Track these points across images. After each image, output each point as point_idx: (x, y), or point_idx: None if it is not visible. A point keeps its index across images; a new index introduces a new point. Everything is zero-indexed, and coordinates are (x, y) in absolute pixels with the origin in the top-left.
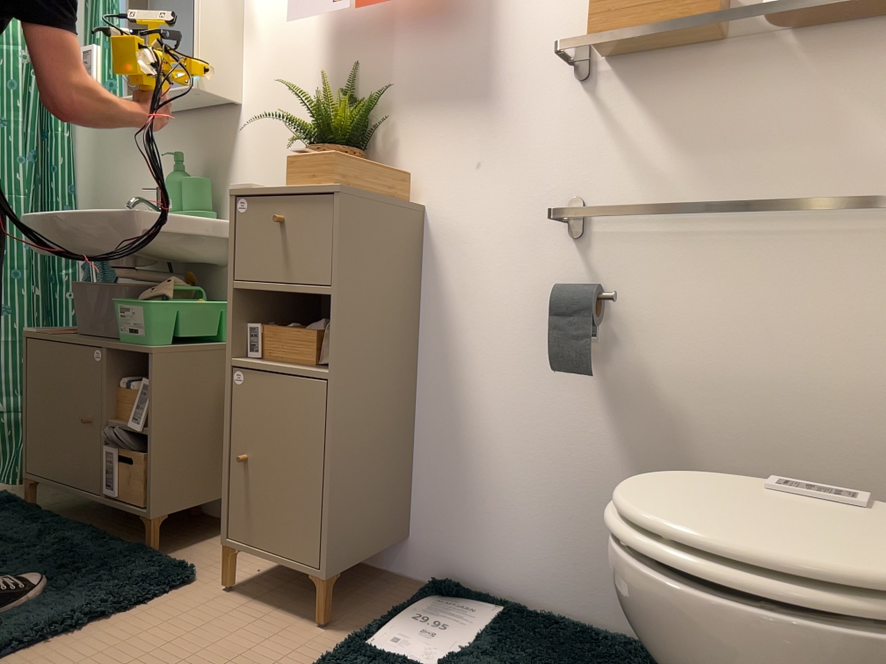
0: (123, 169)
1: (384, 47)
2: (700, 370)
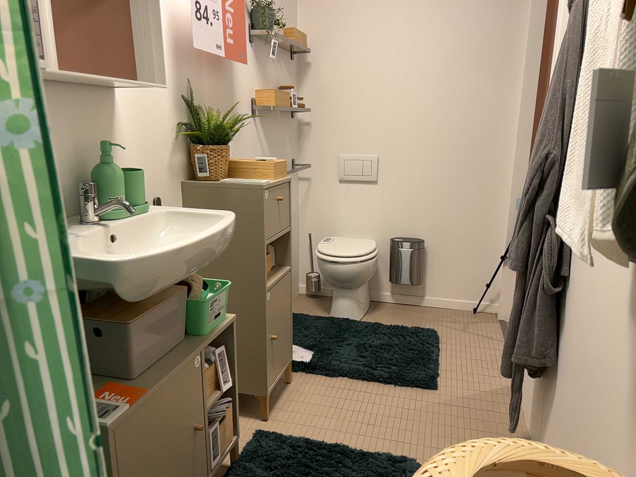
0: None
1: (199, 72)
2: None
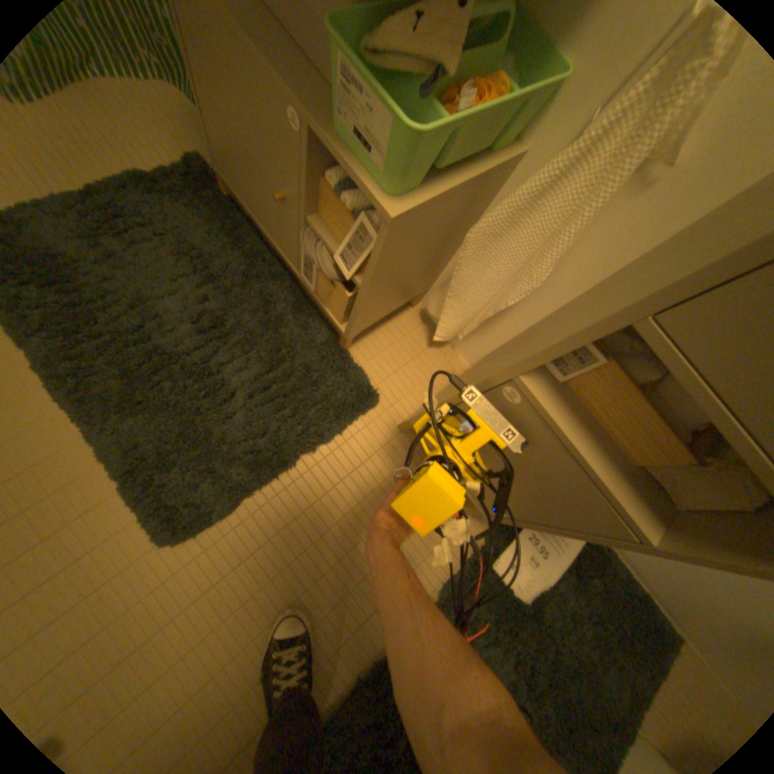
0: None
1: None
2: None
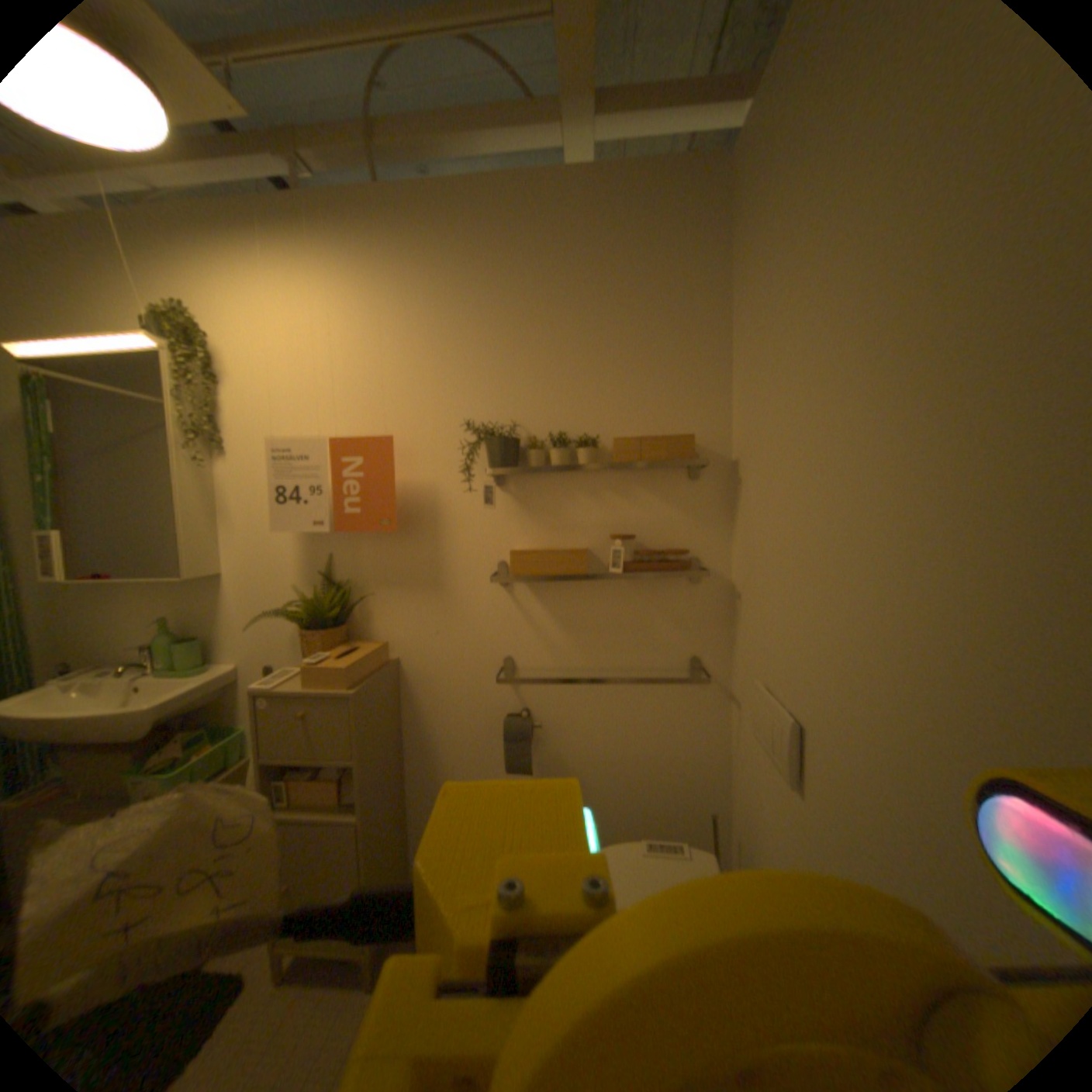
0: (80, 614)
1: (353, 541)
2: (594, 755)
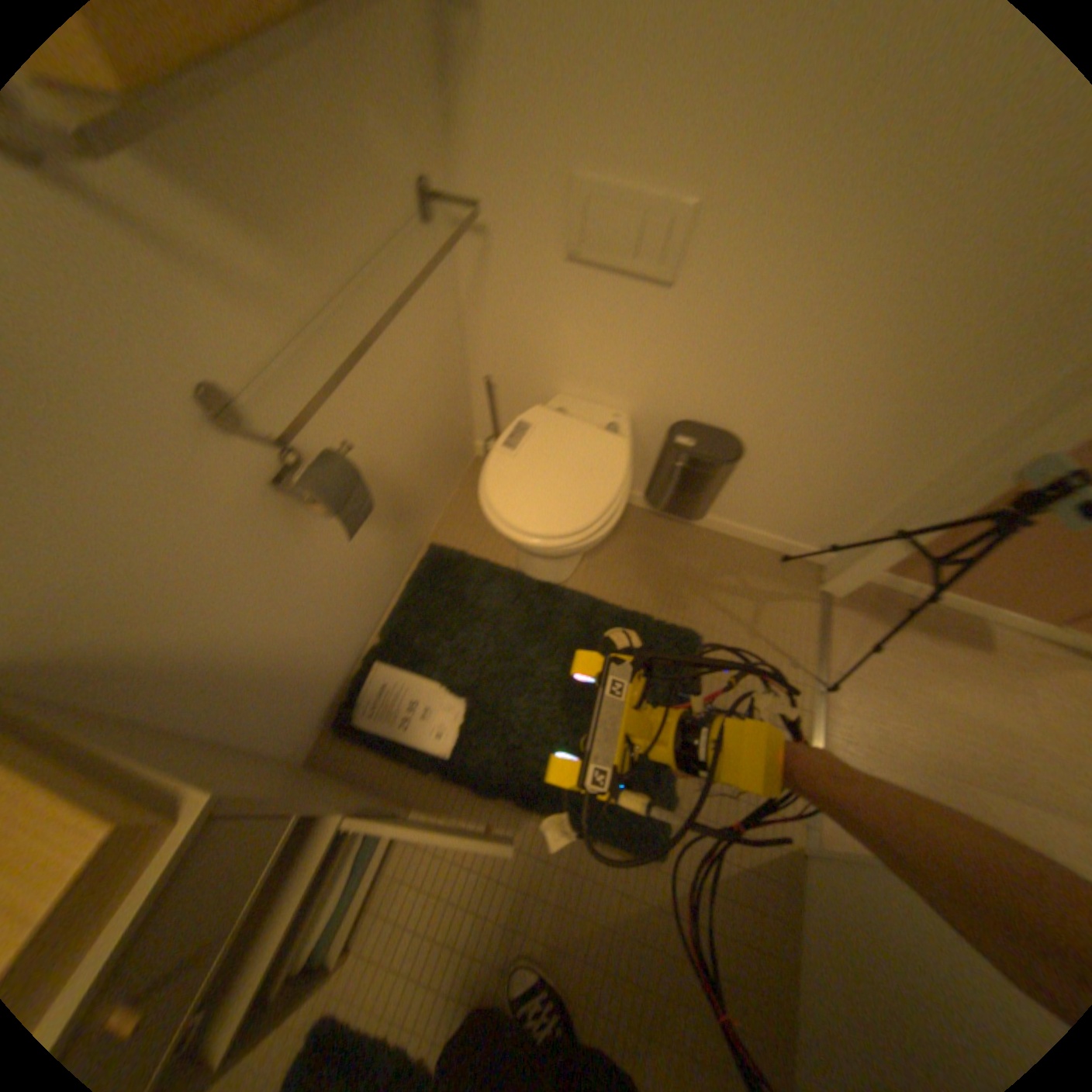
0: None
1: None
2: (376, 425)
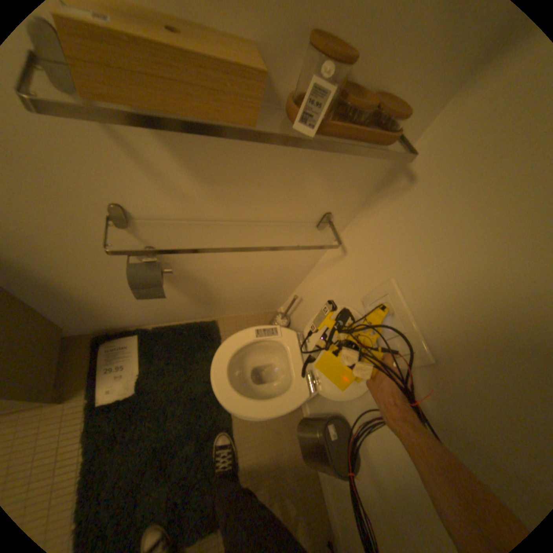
0: None
1: None
2: (217, 269)
